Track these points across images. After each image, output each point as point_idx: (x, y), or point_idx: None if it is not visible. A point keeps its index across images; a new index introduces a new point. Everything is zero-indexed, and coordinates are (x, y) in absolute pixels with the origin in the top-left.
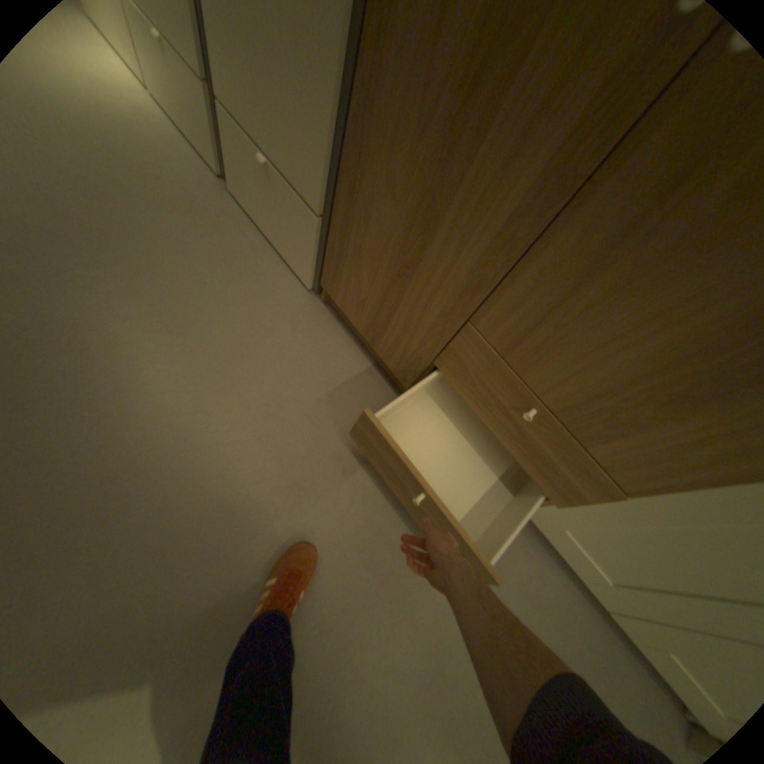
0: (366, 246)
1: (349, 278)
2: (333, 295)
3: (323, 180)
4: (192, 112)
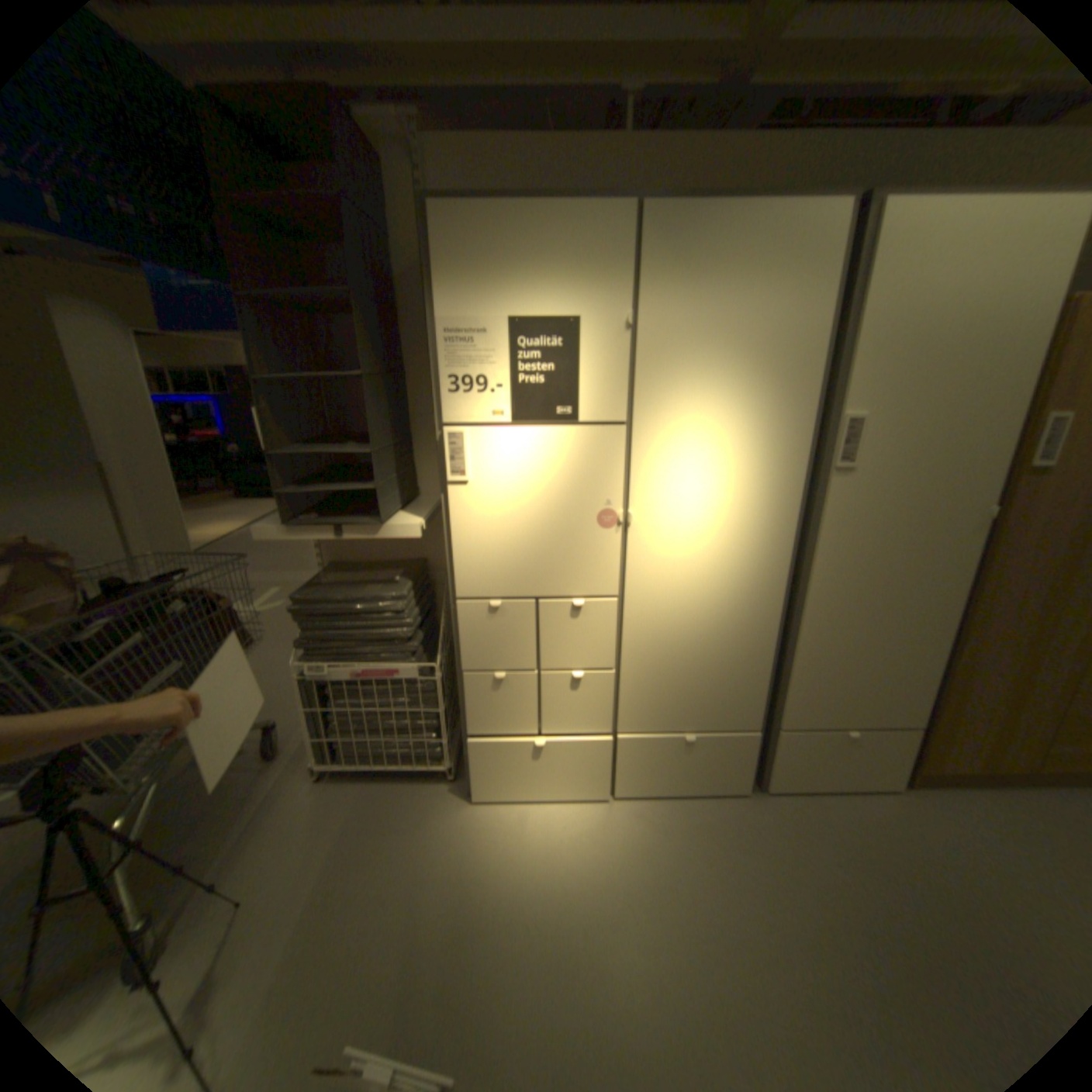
0: (979, 716)
1: (962, 747)
2: (939, 774)
3: (932, 707)
4: (724, 764)
